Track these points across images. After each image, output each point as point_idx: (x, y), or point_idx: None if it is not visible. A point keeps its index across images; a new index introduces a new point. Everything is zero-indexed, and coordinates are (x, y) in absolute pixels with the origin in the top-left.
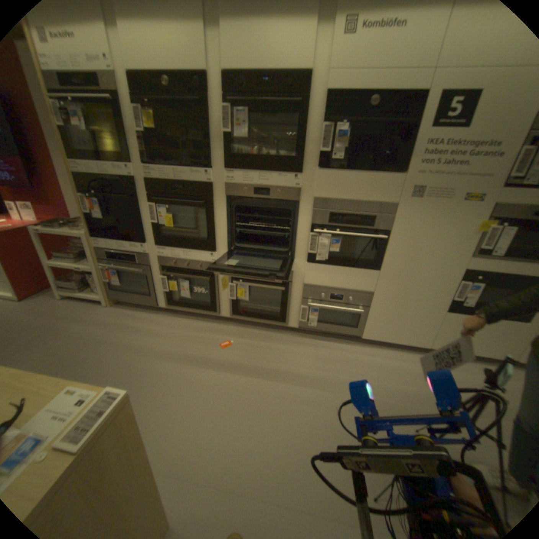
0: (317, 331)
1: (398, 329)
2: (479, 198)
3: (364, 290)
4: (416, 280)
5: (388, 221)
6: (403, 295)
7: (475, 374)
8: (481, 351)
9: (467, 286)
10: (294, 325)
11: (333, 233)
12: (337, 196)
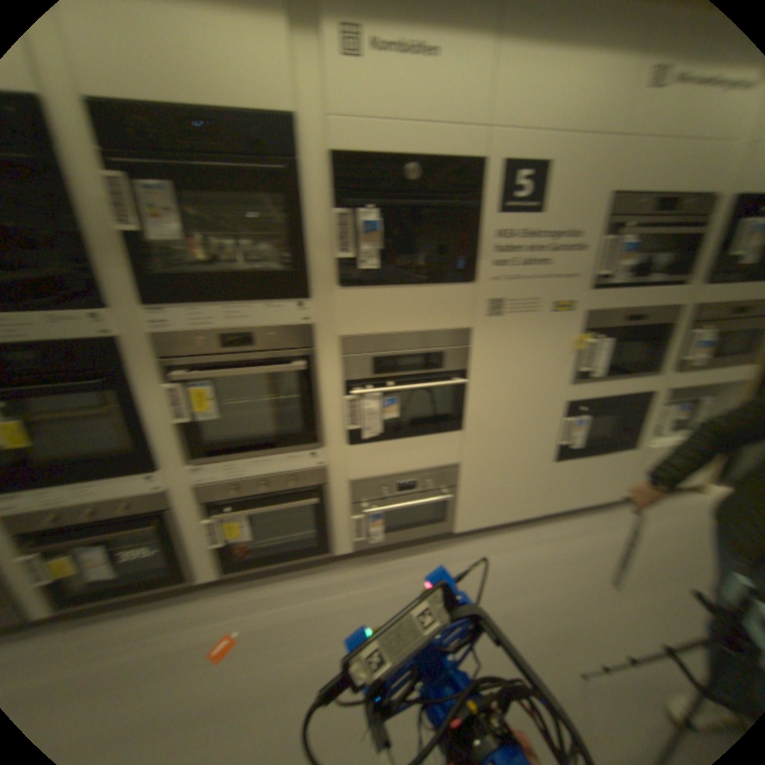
0: (388, 545)
1: (502, 505)
2: (571, 307)
3: (448, 465)
4: (514, 431)
5: (466, 356)
6: (501, 456)
7: (601, 533)
8: (598, 499)
9: (574, 424)
10: (347, 548)
11: (389, 391)
12: (384, 328)
